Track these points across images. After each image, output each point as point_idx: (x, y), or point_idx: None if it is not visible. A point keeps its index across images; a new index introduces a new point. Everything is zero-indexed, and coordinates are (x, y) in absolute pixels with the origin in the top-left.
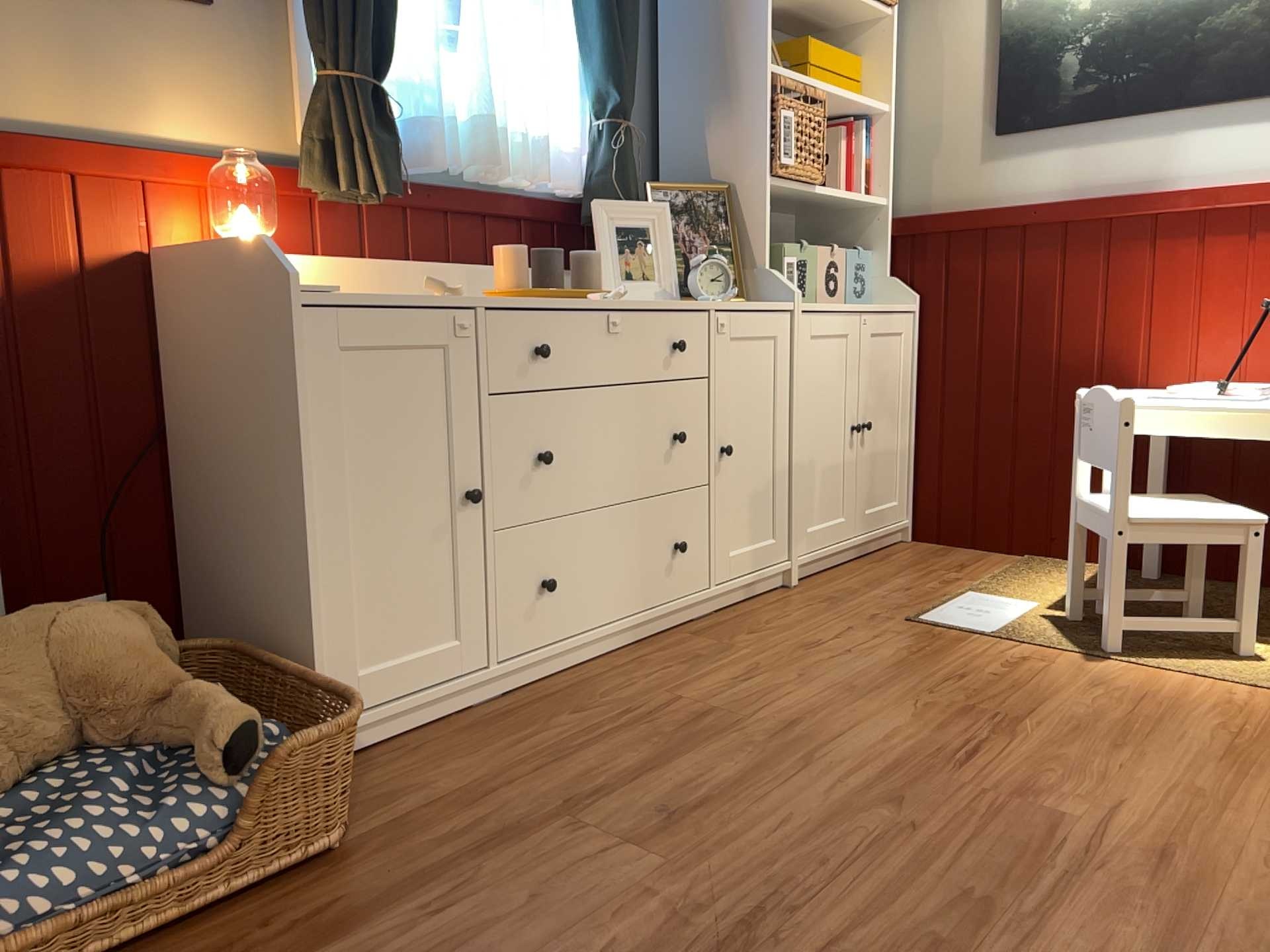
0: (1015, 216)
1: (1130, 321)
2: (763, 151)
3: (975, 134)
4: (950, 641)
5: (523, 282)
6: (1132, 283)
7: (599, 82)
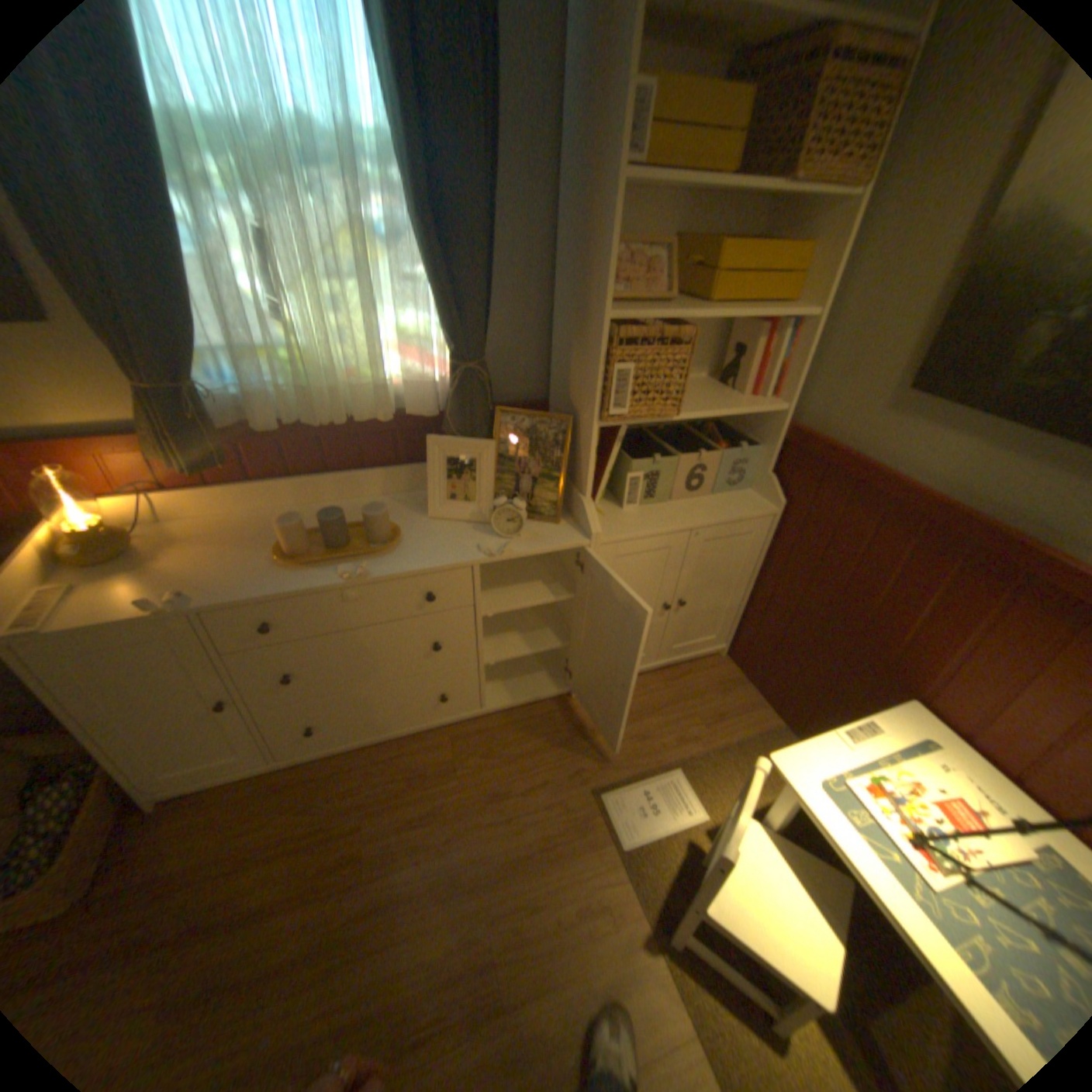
0: (889, 487)
1: (949, 649)
2: (595, 401)
3: (896, 375)
4: (585, 847)
5: (298, 547)
6: (972, 621)
7: (441, 326)
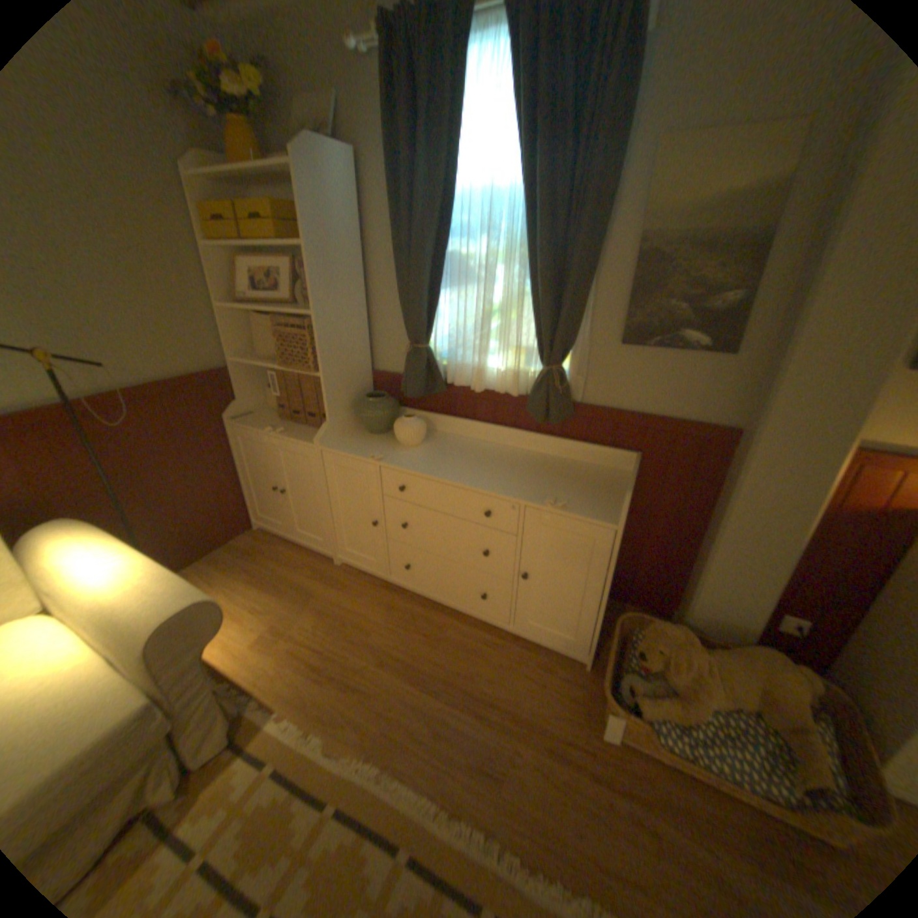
0: None
1: None
2: None
3: None
4: None
5: None
6: None
7: None
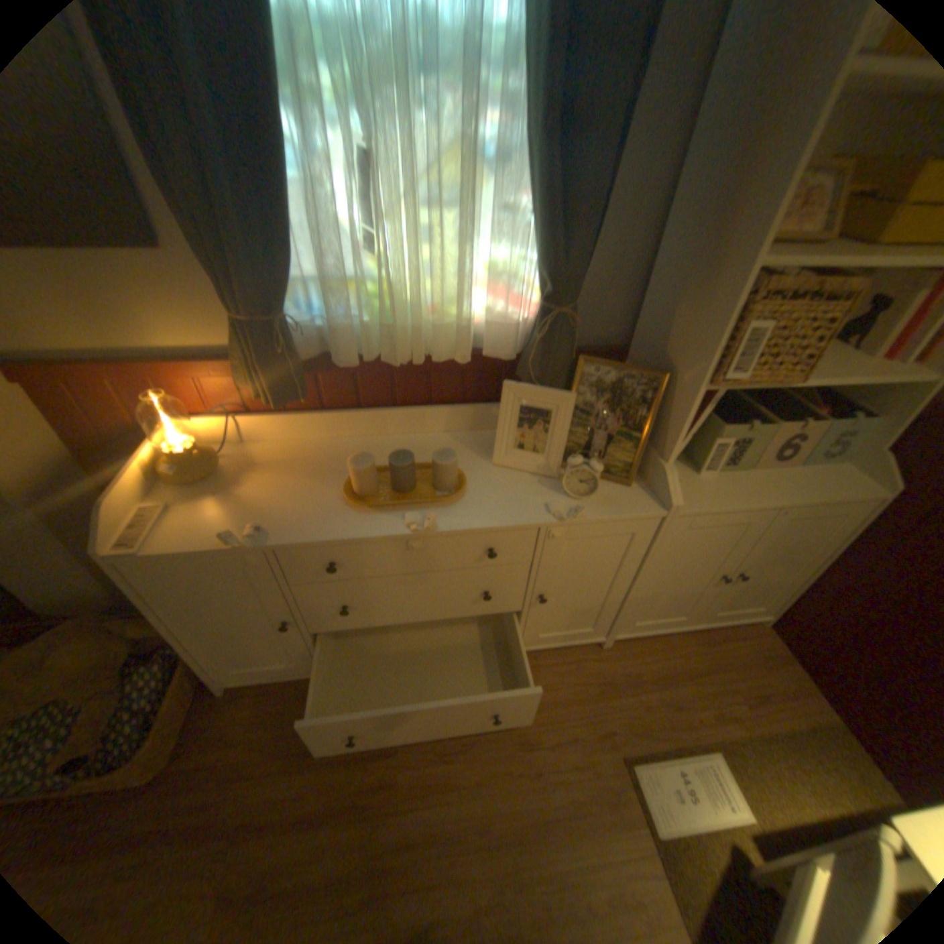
0: None
1: None
2: (711, 361)
3: None
4: (618, 824)
5: (368, 488)
6: None
7: (540, 264)
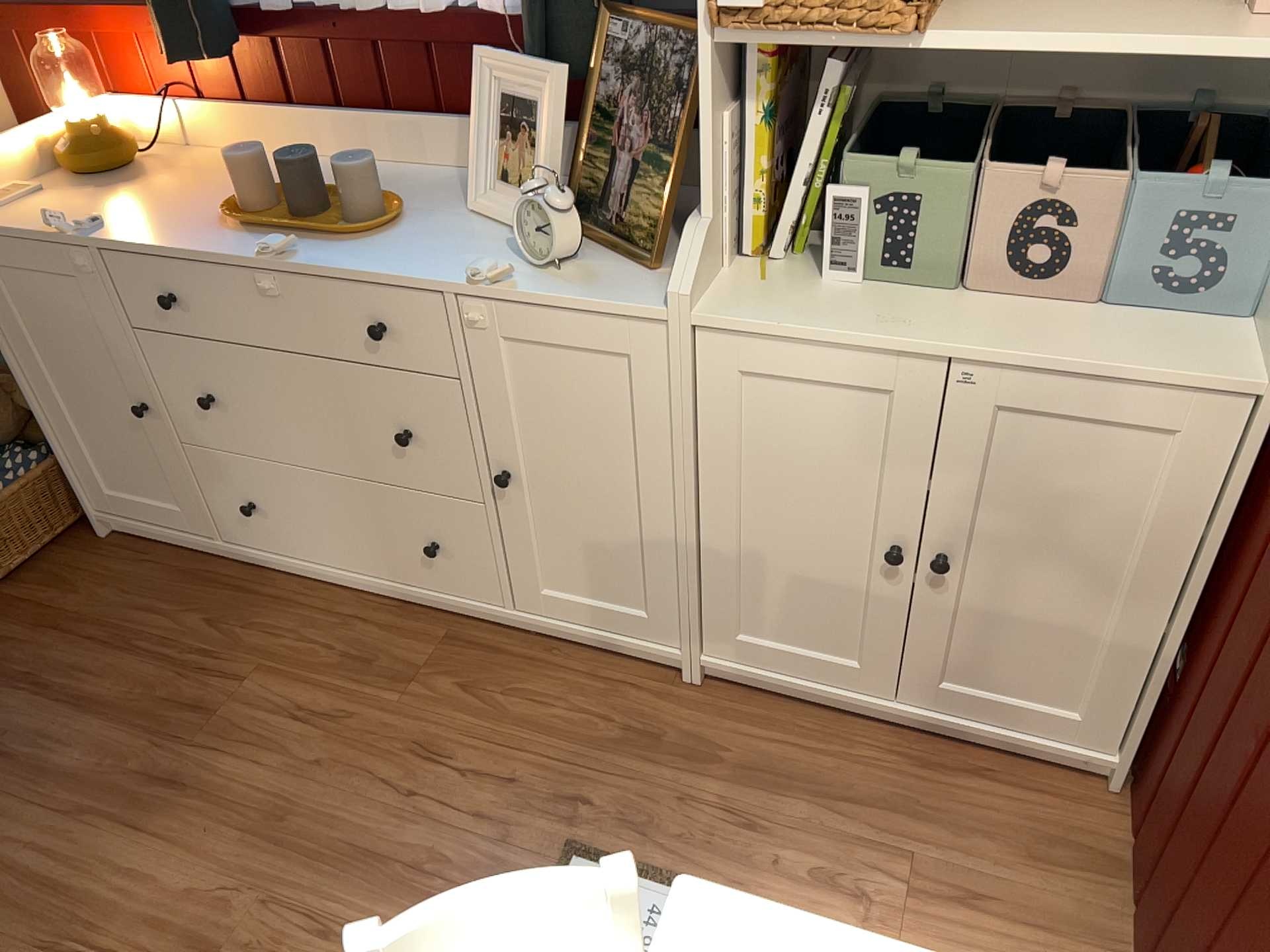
0: None
1: None
2: None
3: None
4: None
5: (250, 197)
6: None
7: None
